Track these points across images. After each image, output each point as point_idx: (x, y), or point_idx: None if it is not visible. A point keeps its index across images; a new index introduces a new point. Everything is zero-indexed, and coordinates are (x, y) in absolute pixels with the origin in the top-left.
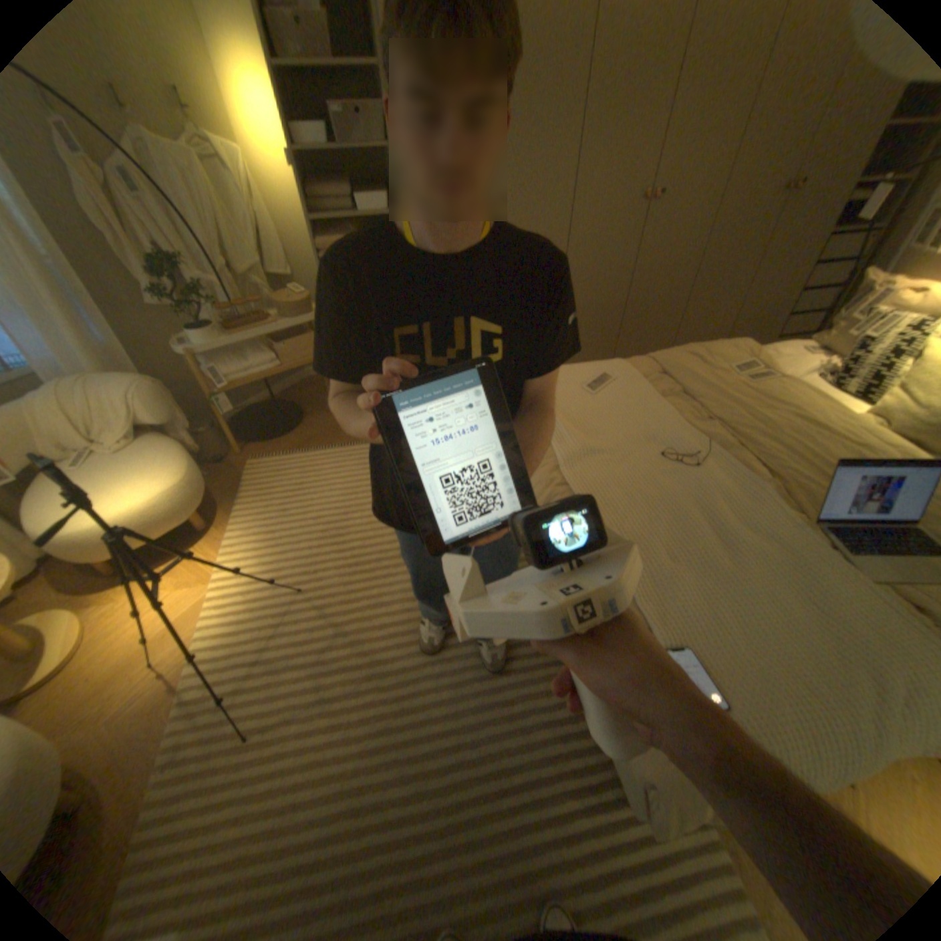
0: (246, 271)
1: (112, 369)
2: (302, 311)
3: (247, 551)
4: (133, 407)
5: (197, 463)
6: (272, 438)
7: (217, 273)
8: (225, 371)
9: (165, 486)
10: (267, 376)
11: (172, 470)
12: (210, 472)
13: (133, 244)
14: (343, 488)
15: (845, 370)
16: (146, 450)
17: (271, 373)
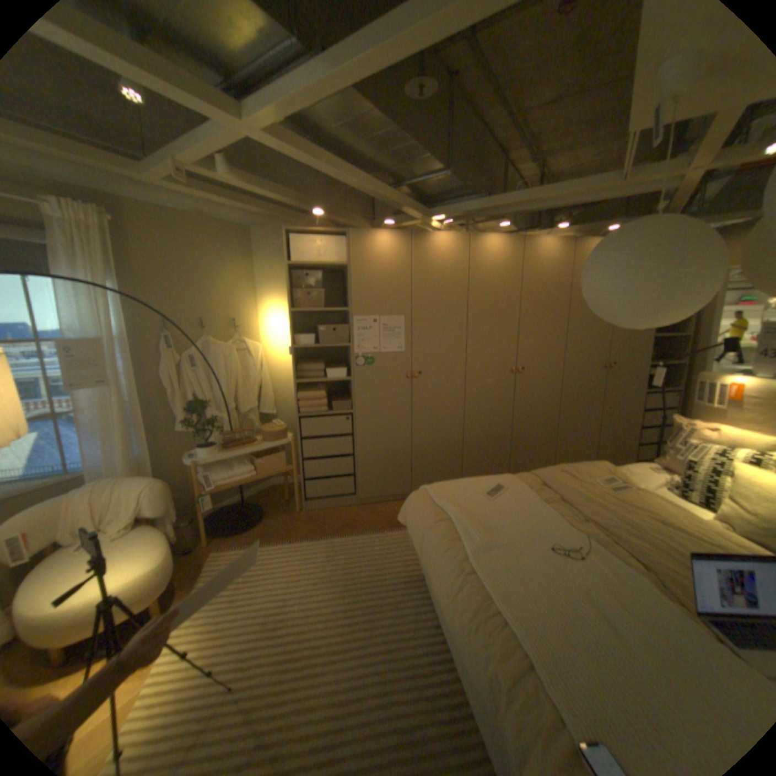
0: (248, 411)
1: (137, 475)
2: (280, 437)
3: (192, 642)
4: (143, 503)
5: (169, 554)
6: (236, 534)
7: (229, 412)
8: (216, 478)
9: (145, 571)
10: (245, 482)
11: (155, 556)
12: (178, 563)
13: (183, 395)
14: (287, 581)
15: (685, 485)
16: (139, 539)
17: (249, 480)
